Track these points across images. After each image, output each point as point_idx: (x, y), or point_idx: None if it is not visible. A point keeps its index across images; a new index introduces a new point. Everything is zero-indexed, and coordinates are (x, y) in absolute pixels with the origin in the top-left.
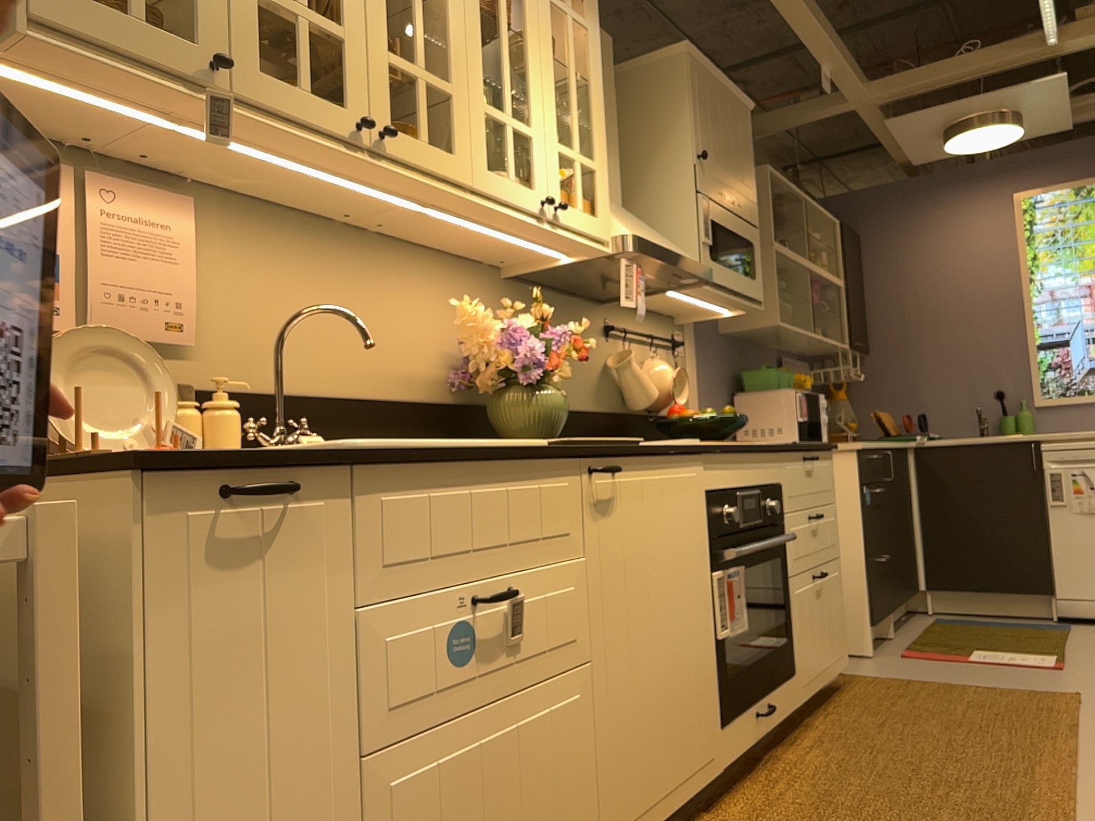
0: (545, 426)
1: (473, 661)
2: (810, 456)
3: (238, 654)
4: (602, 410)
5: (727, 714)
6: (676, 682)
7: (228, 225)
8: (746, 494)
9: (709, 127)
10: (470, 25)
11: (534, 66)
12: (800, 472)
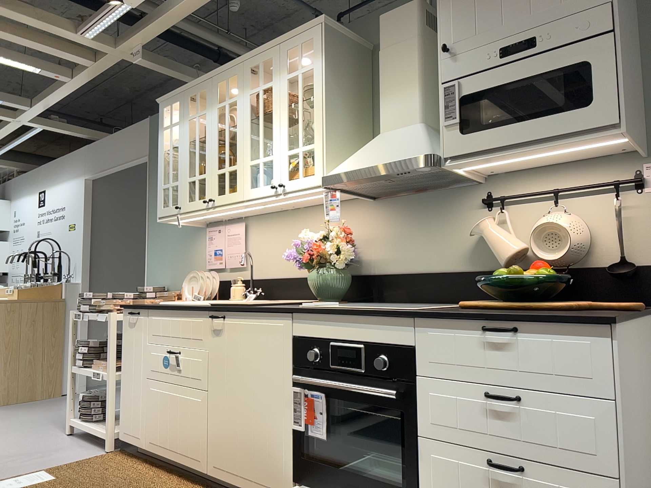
0: (319, 290)
1: (168, 368)
2: (494, 326)
3: (131, 345)
4: (471, 269)
5: (299, 478)
6: (253, 429)
7: (256, 225)
8: (344, 346)
9: (468, 6)
10: (244, 133)
11: (275, 123)
12: (463, 340)
